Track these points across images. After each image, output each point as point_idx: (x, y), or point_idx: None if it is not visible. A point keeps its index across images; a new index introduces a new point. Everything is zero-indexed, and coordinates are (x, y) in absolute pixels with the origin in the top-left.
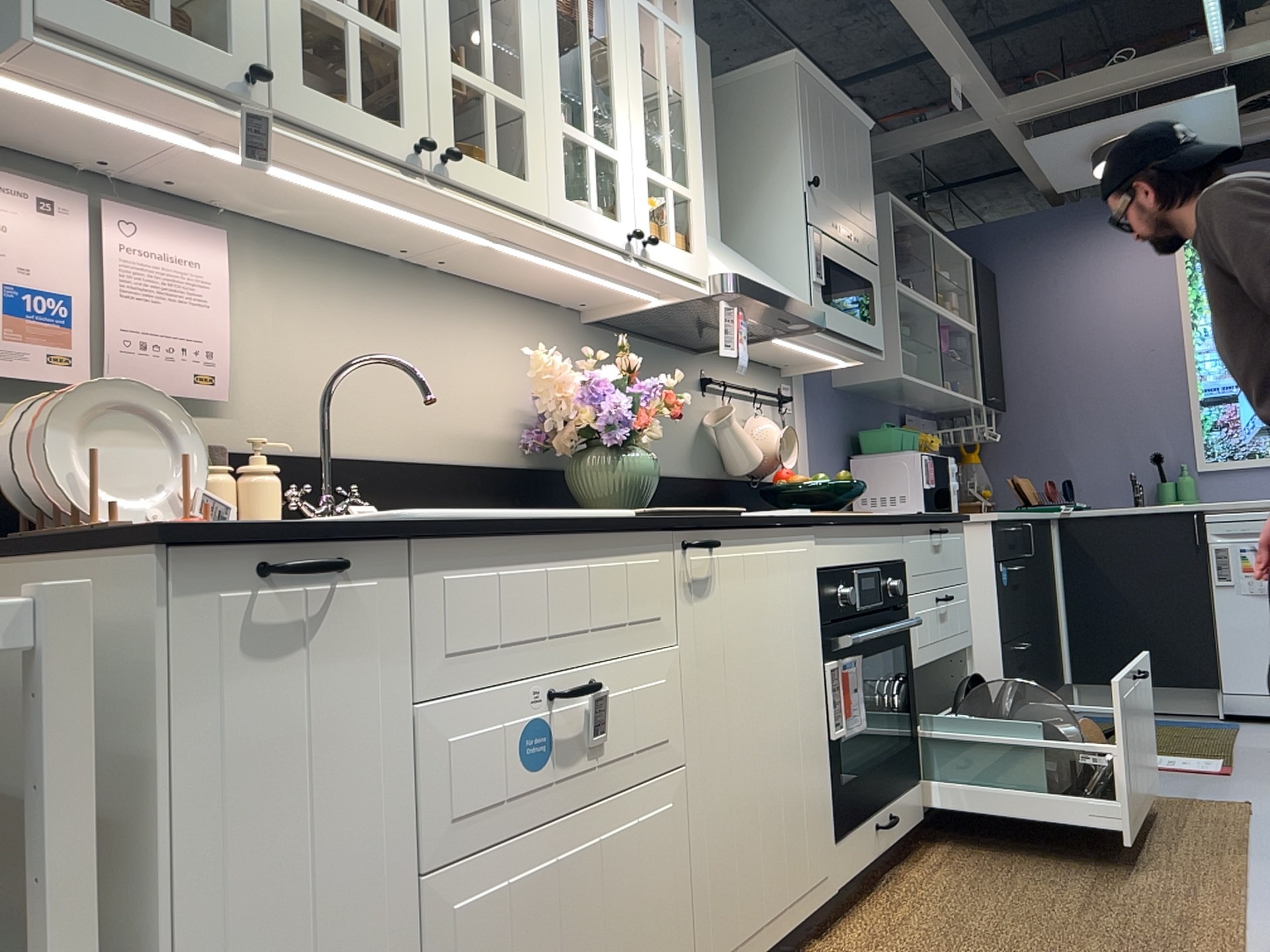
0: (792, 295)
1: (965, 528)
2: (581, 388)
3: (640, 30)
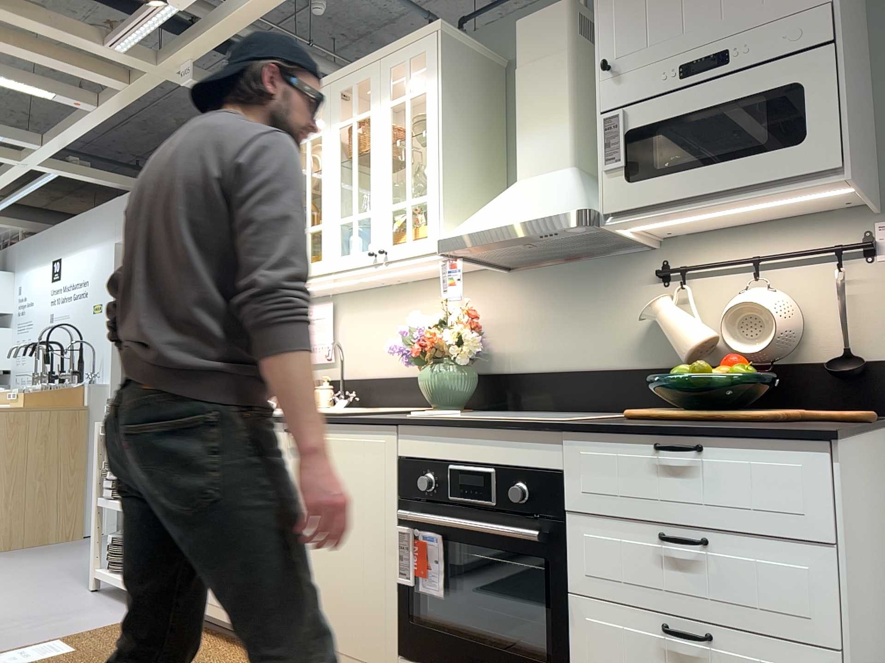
0: (542, 211)
1: (834, 452)
2: (402, 336)
3: (389, 123)
